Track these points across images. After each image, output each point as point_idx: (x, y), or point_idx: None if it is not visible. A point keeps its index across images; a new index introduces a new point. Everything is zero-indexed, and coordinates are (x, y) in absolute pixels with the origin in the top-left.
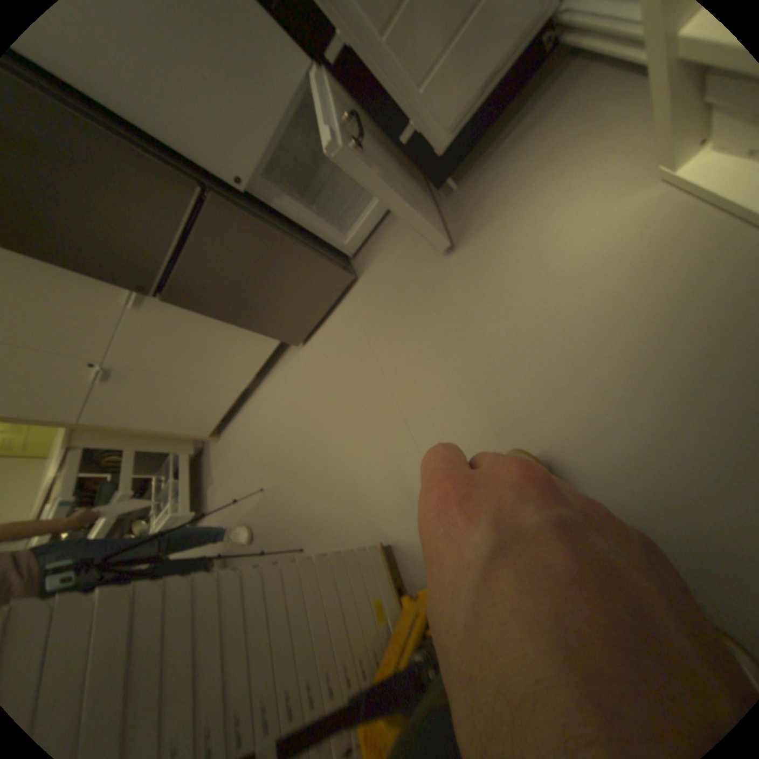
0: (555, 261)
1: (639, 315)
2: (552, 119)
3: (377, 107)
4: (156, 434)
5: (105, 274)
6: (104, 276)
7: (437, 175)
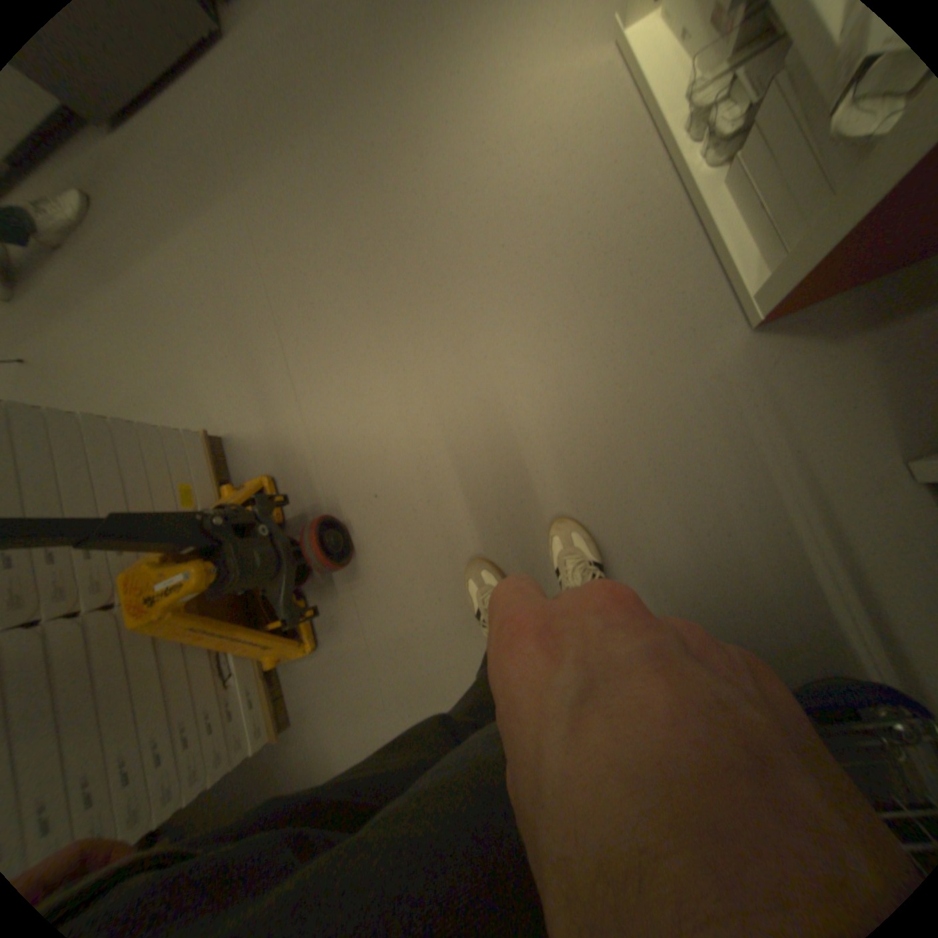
0: (487, 108)
1: (541, 204)
2: None
3: None
4: None
5: None
6: None
7: None
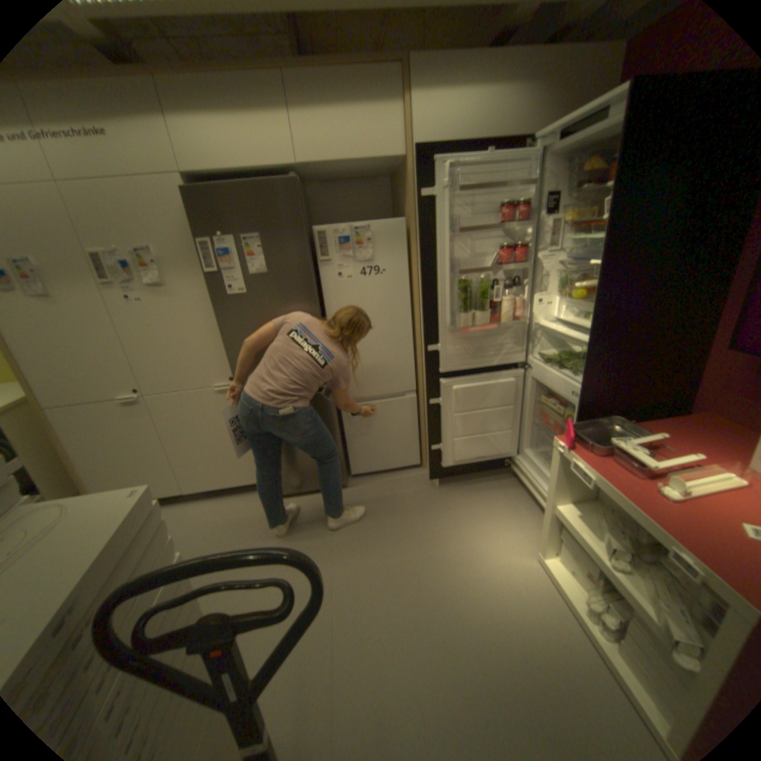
0: (477, 569)
1: (512, 630)
2: (497, 497)
3: (426, 426)
4: (67, 469)
5: (230, 368)
6: (228, 369)
7: (429, 474)
